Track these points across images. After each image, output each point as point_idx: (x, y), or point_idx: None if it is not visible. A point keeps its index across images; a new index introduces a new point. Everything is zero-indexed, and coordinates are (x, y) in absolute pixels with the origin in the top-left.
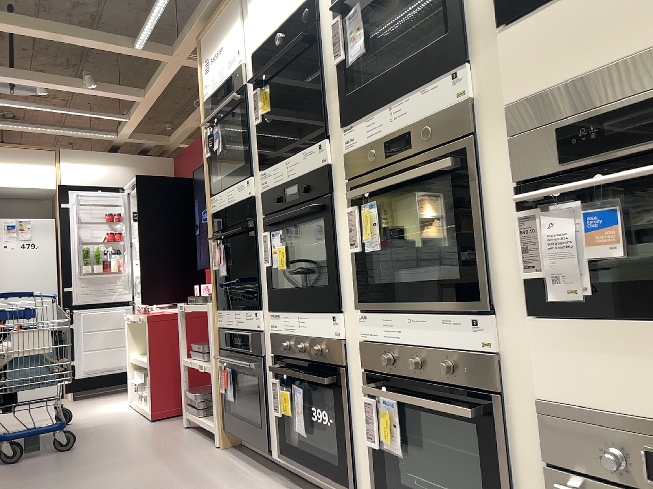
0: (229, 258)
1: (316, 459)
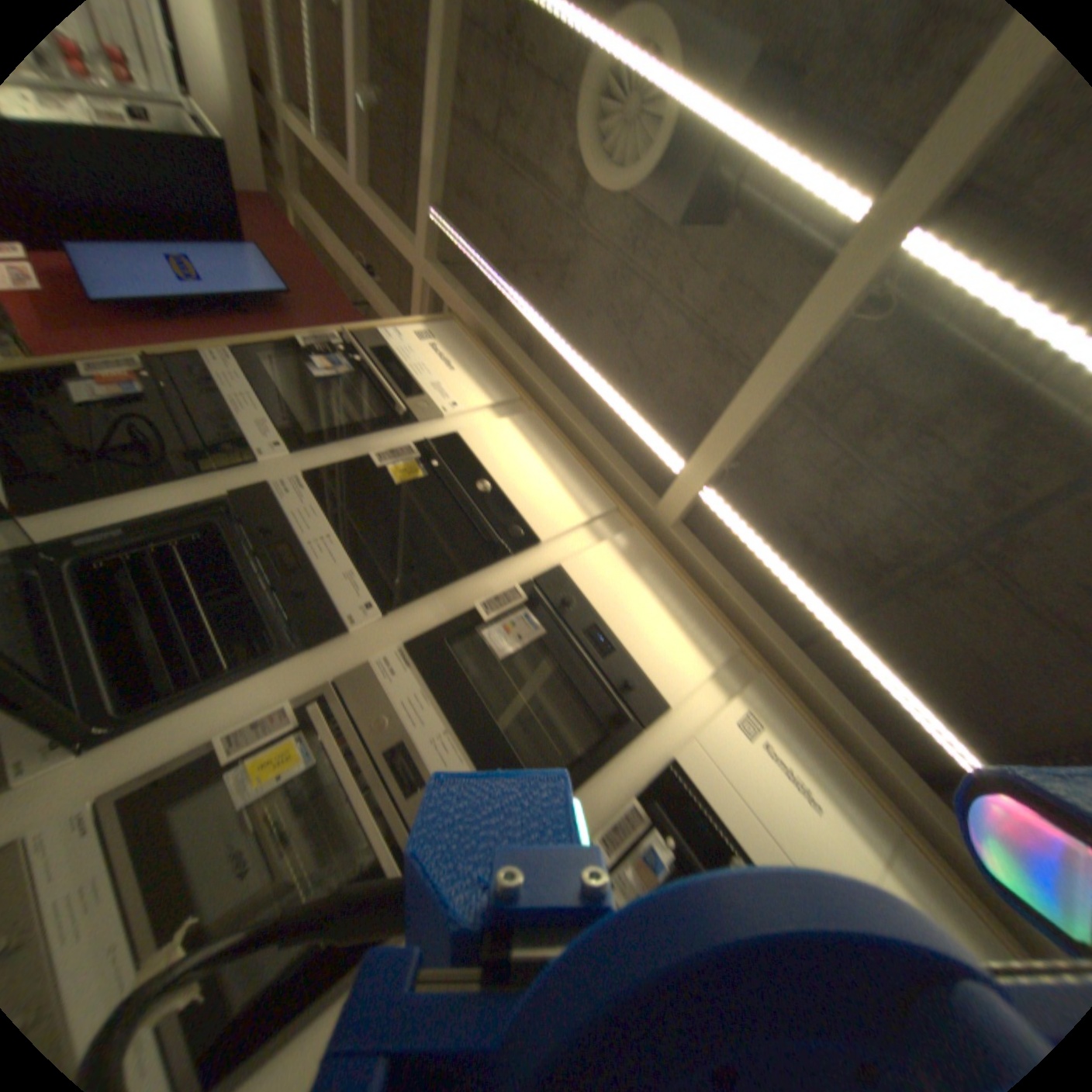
0: (113, 410)
1: None
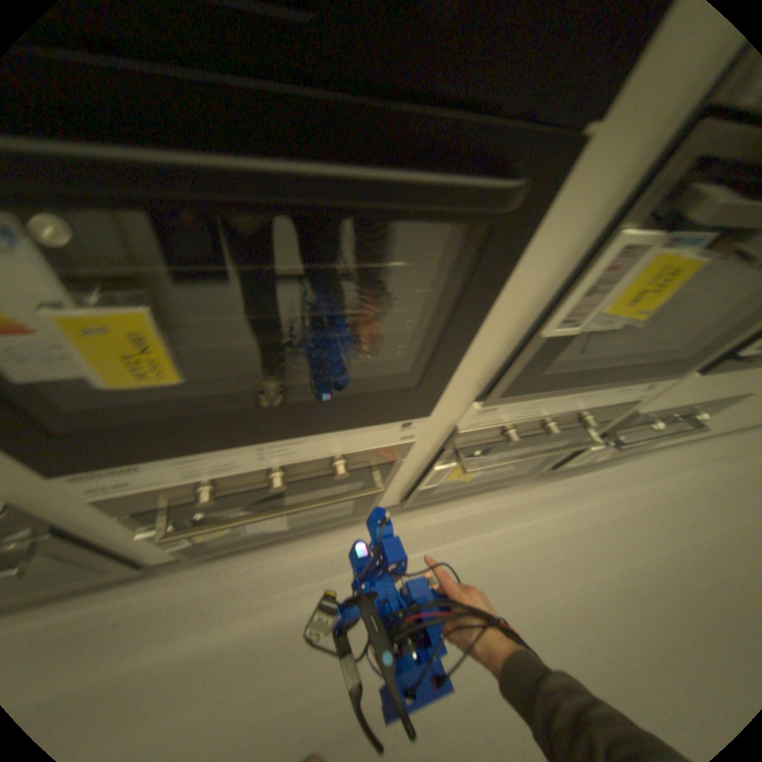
0: None
1: (299, 524)
